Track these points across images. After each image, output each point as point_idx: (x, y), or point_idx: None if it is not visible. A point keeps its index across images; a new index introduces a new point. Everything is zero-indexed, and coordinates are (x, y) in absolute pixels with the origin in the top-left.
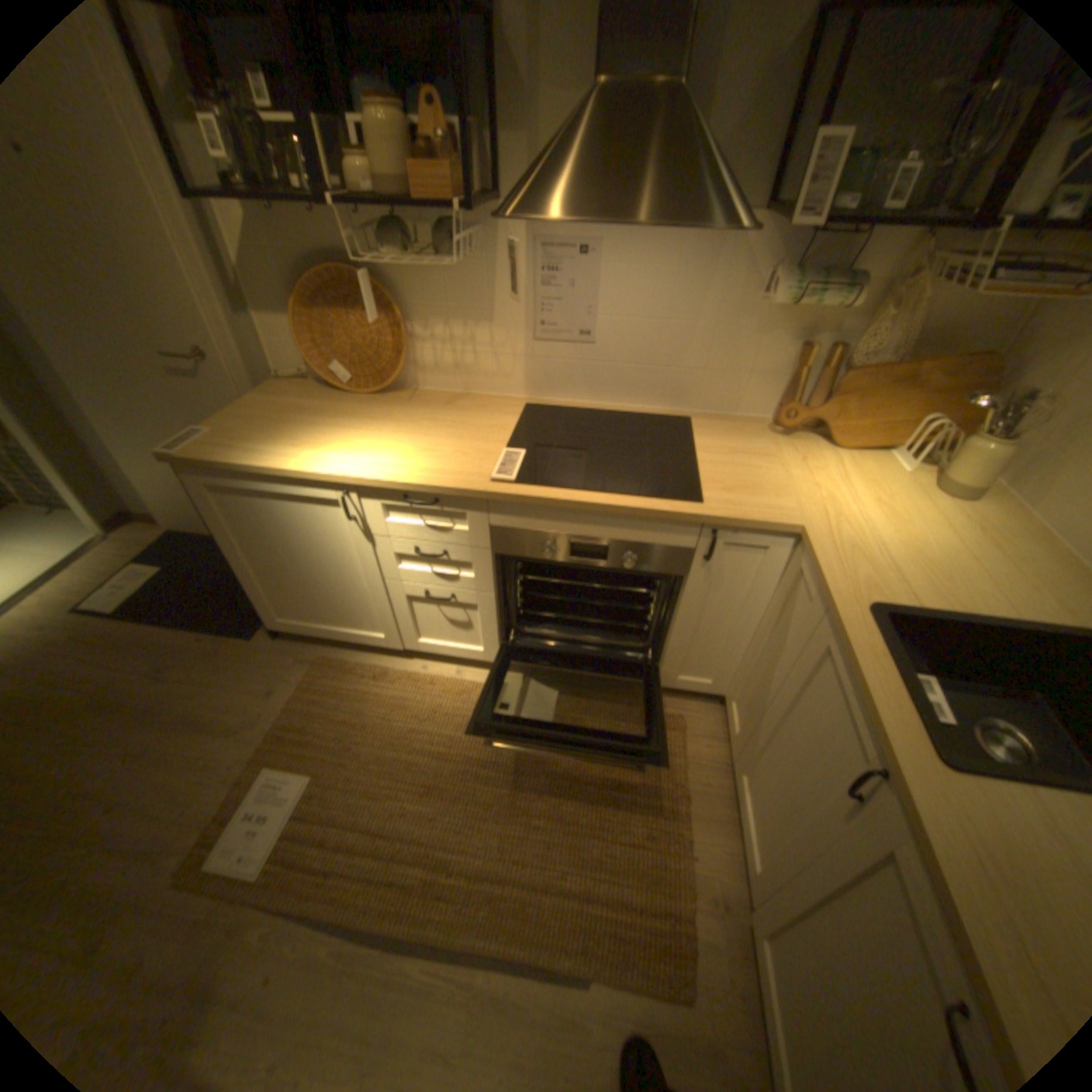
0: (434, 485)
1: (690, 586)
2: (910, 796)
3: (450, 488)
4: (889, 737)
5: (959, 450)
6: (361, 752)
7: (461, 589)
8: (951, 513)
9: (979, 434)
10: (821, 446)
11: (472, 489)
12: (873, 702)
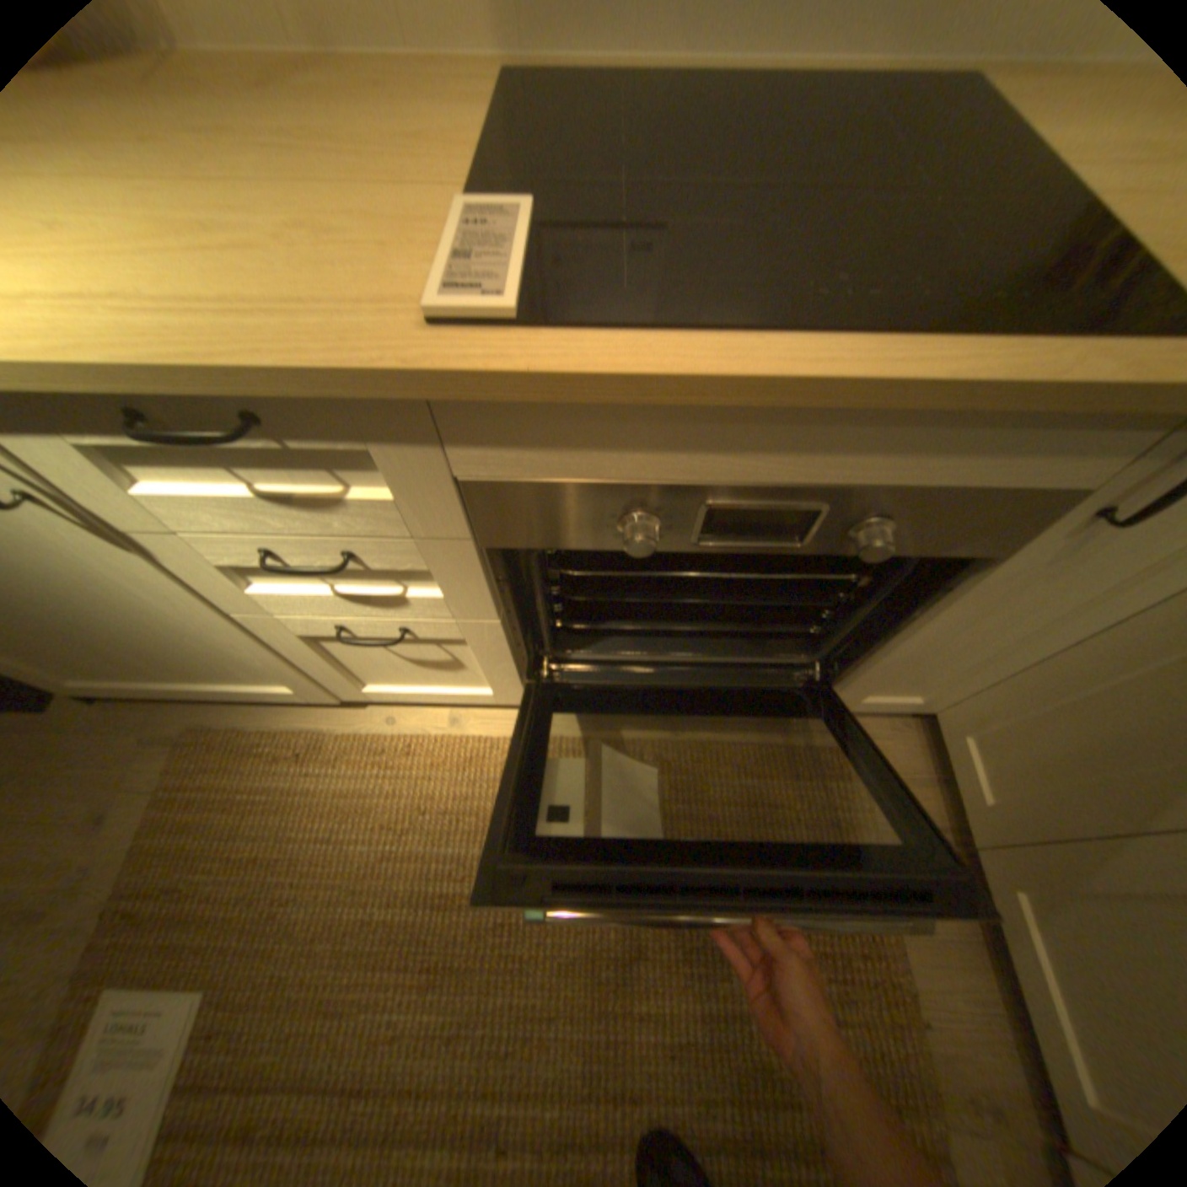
0: (205, 355)
1: (1001, 574)
2: None
3: (270, 362)
4: None
5: None
6: (295, 917)
7: (420, 616)
8: None
9: None
10: None
11: (358, 358)
12: None
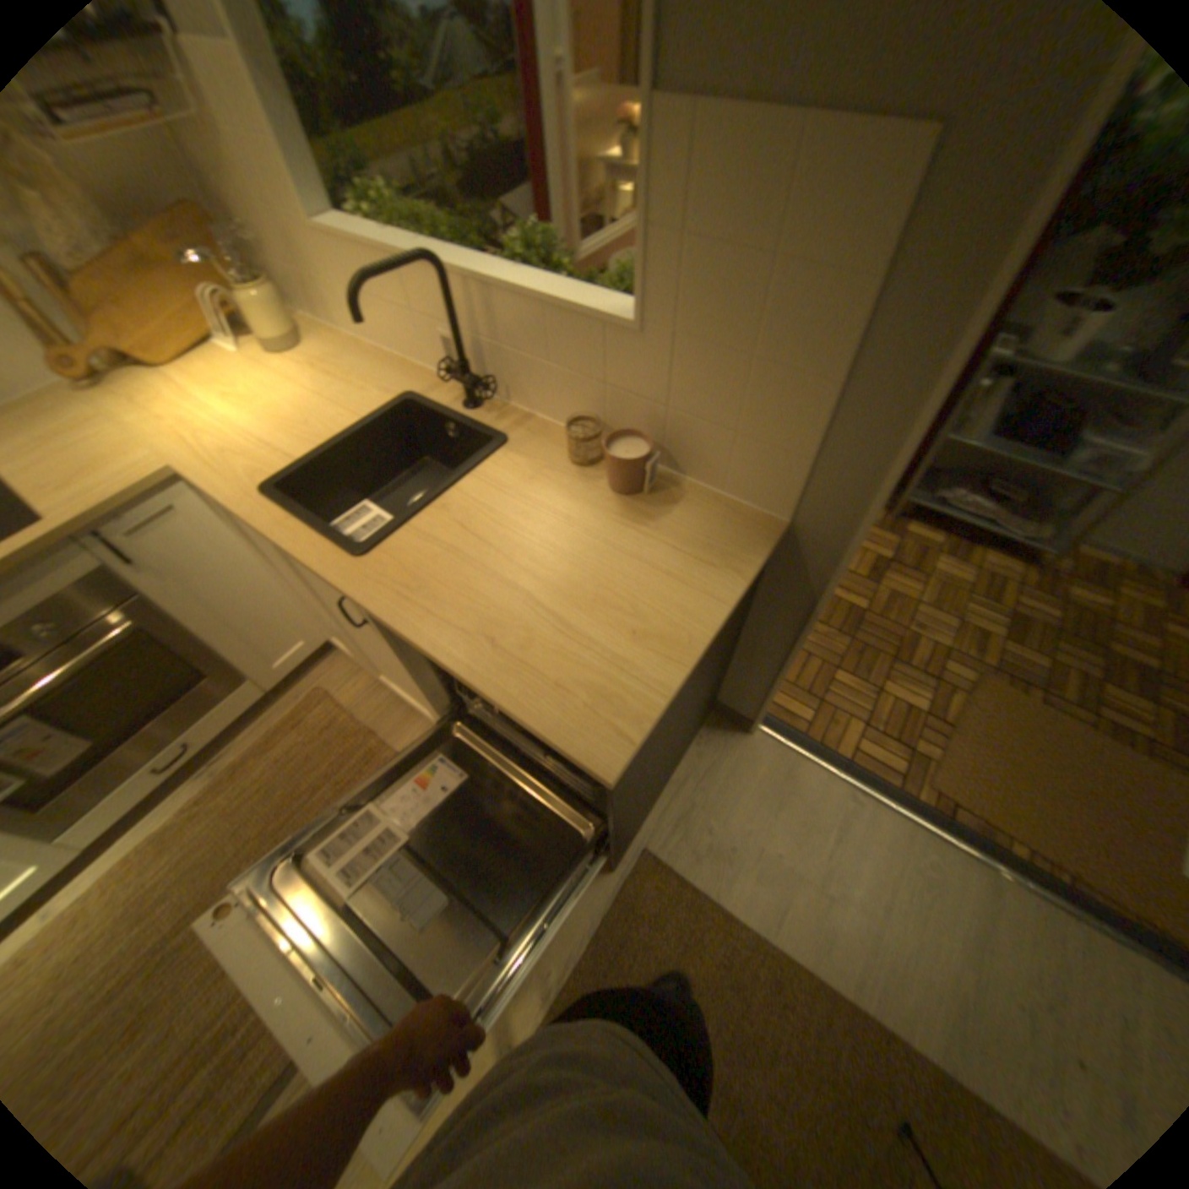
0: None
1: (152, 598)
2: (346, 596)
3: None
4: (316, 572)
5: (236, 311)
6: None
7: None
8: (282, 369)
9: (231, 288)
10: (137, 376)
11: None
12: (294, 559)
